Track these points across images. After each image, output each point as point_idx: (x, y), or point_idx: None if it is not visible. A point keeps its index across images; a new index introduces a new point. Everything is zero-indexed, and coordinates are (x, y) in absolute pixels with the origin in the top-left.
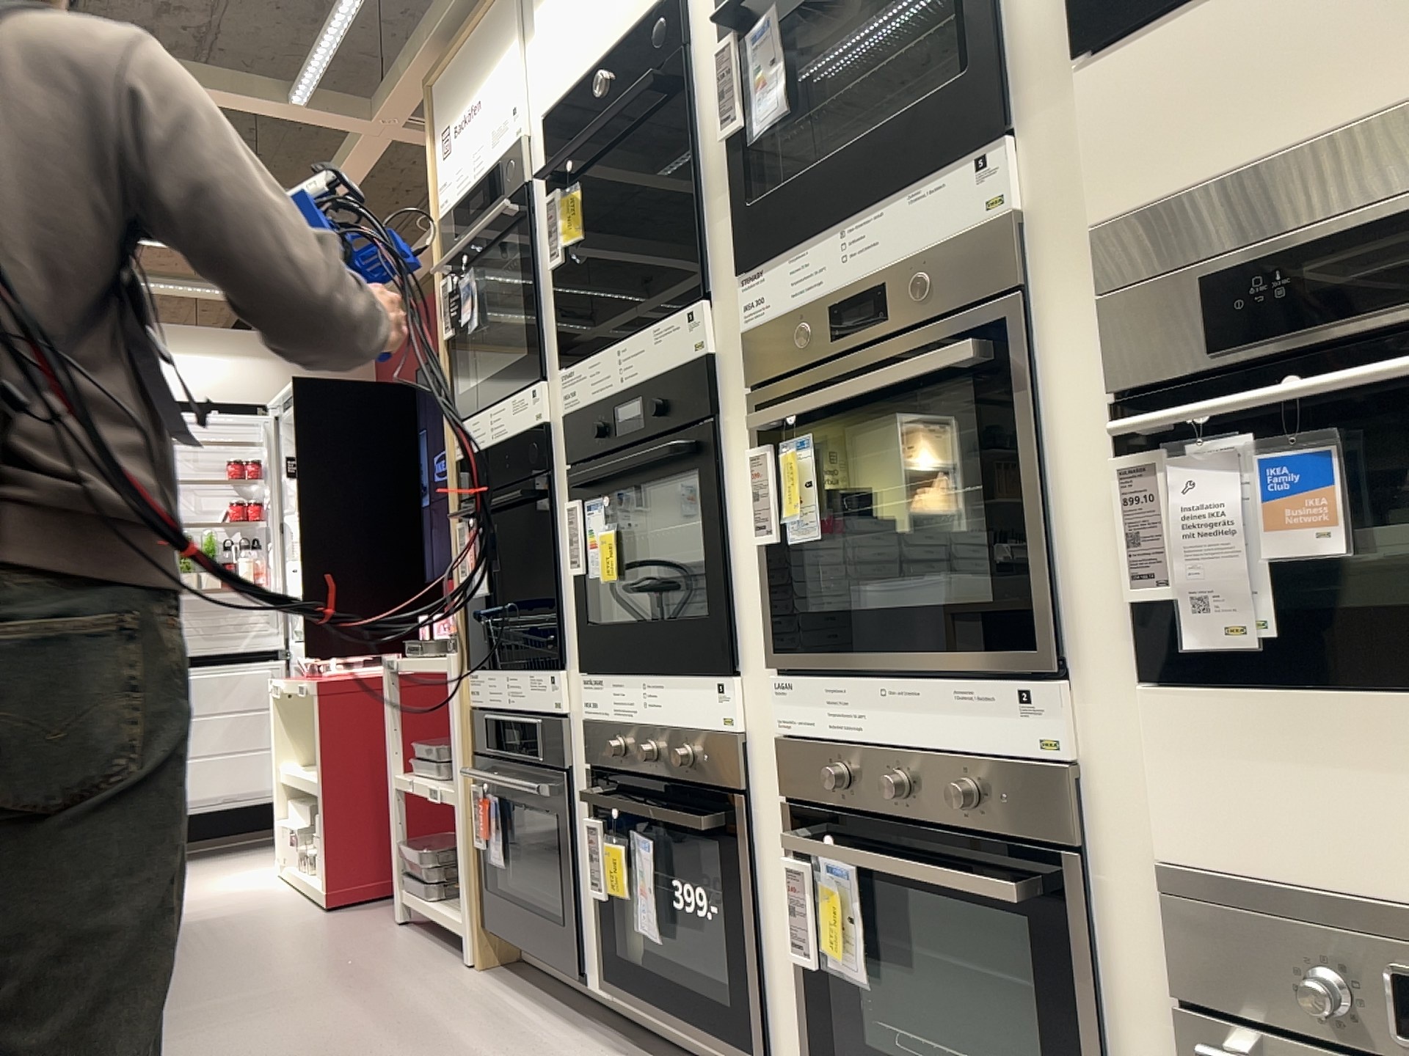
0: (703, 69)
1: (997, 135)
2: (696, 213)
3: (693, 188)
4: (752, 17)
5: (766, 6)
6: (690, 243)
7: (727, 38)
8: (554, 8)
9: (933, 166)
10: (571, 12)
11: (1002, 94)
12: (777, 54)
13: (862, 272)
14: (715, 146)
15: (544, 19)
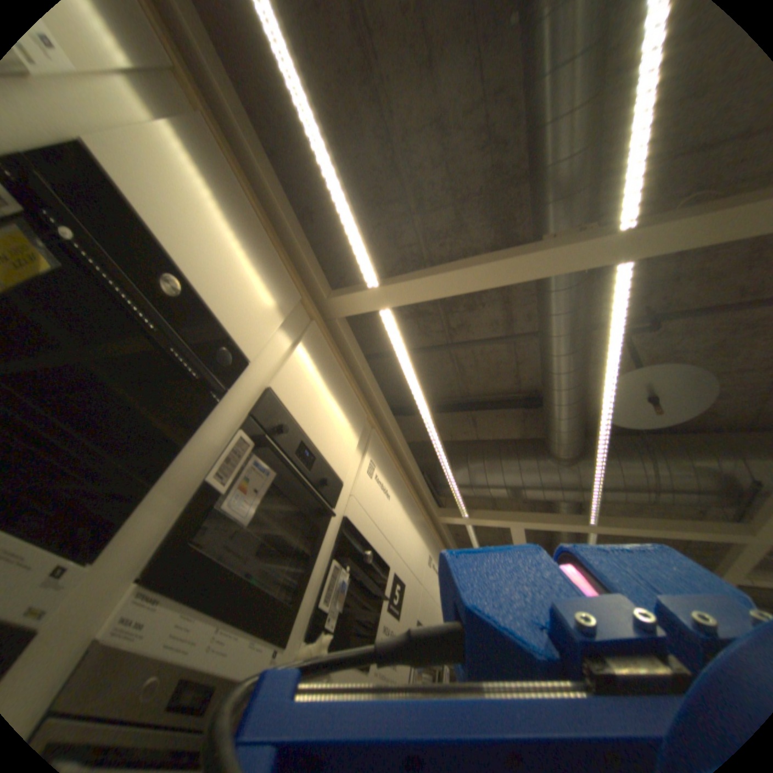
0: (224, 423)
1: (281, 647)
2: (142, 488)
3: (158, 469)
4: (261, 454)
5: (268, 462)
6: (115, 501)
7: (250, 443)
8: (184, 179)
9: (263, 637)
10: (192, 214)
11: (288, 628)
12: (261, 496)
13: (209, 669)
14: (190, 468)
15: (170, 156)
